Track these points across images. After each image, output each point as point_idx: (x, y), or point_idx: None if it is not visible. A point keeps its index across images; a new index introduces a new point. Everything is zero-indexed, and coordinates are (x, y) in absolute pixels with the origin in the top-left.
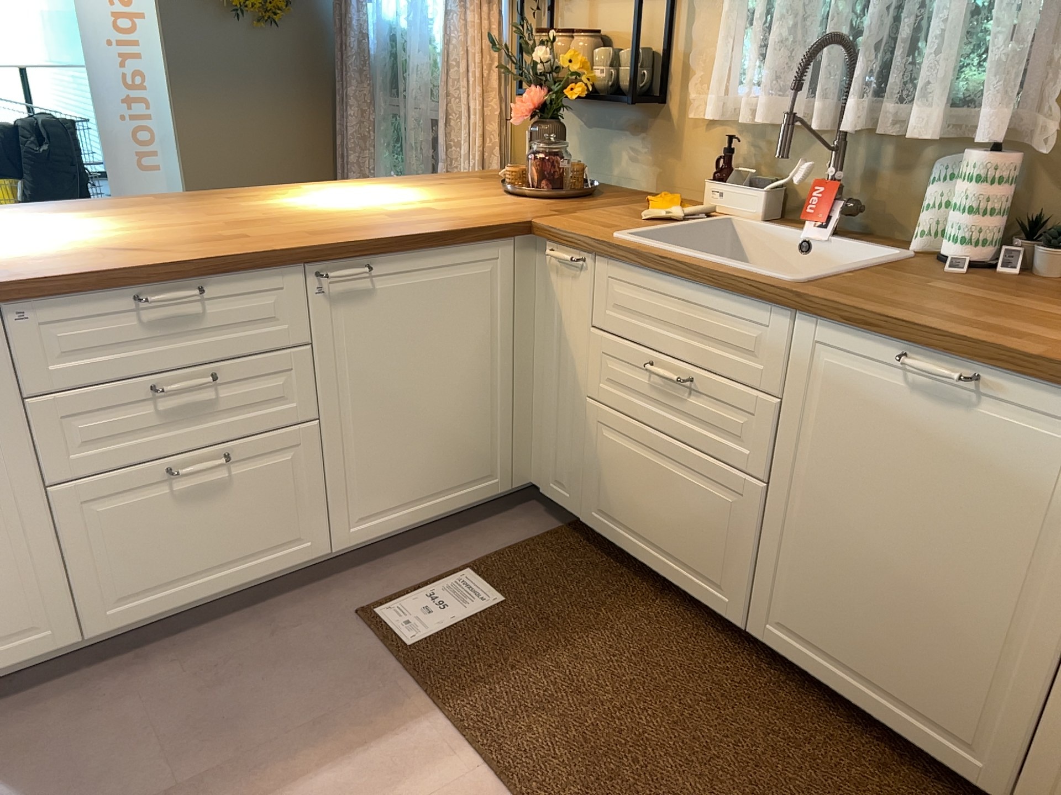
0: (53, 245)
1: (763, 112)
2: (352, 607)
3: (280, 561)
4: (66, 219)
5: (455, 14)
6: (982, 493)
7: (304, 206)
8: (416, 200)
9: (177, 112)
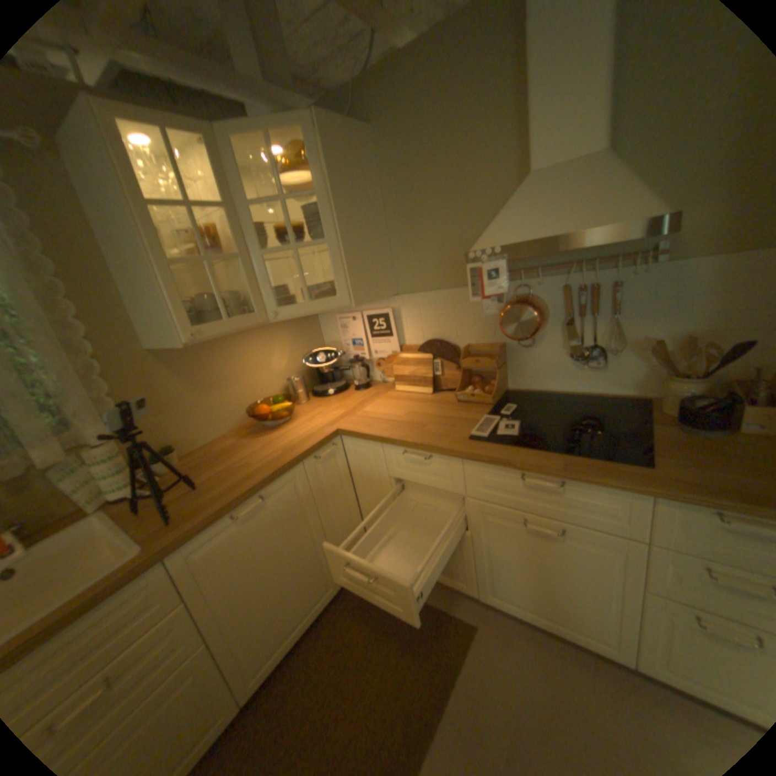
0: None
1: None
2: None
3: None
4: None
5: None
6: (284, 525)
7: None
8: None
9: None
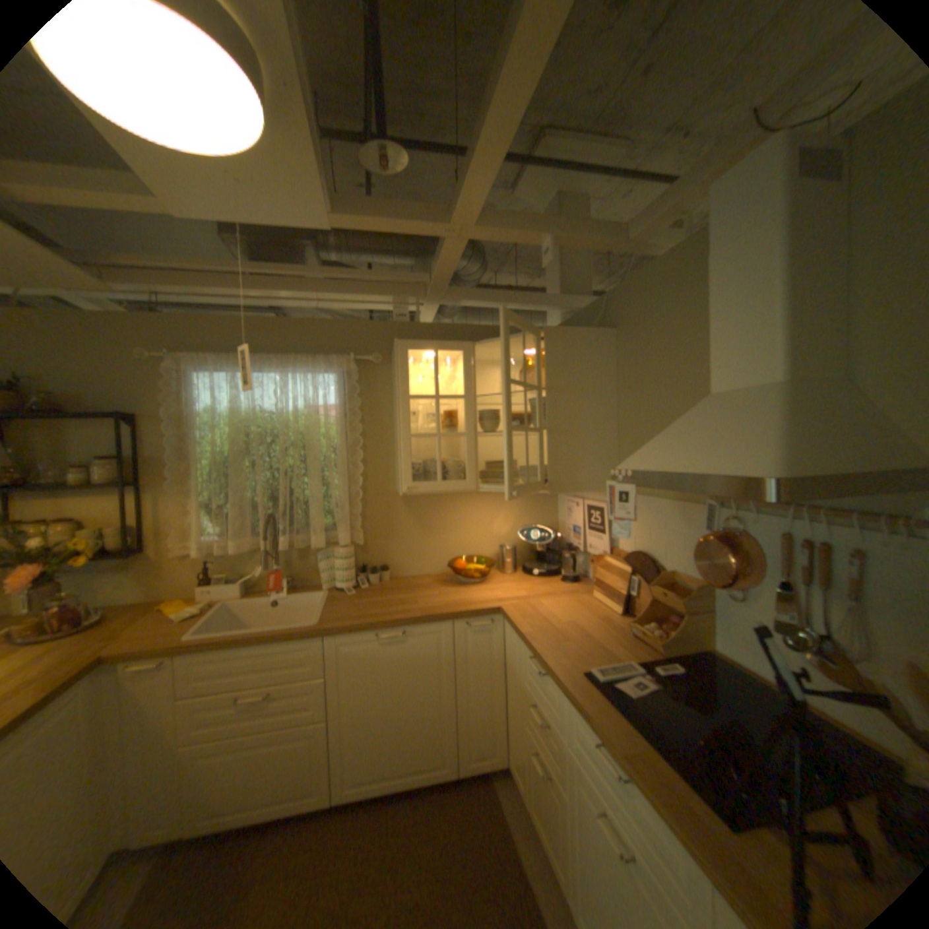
0: None
1: (234, 548)
2: None
3: None
4: None
5: None
6: (417, 670)
7: None
8: None
9: None
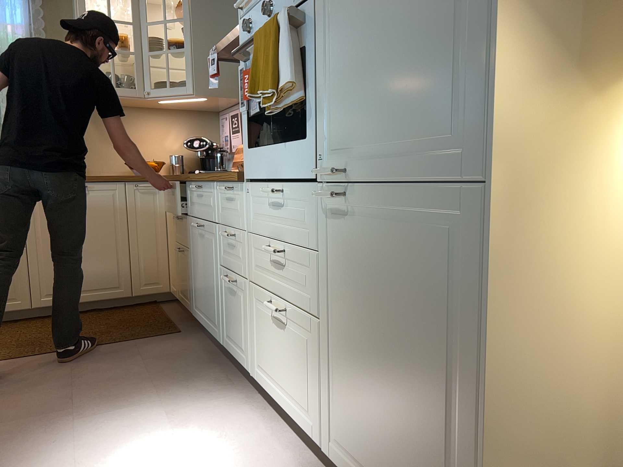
0: None
1: None
2: None
3: None
4: None
5: None
6: (97, 215)
7: None
8: None
9: None
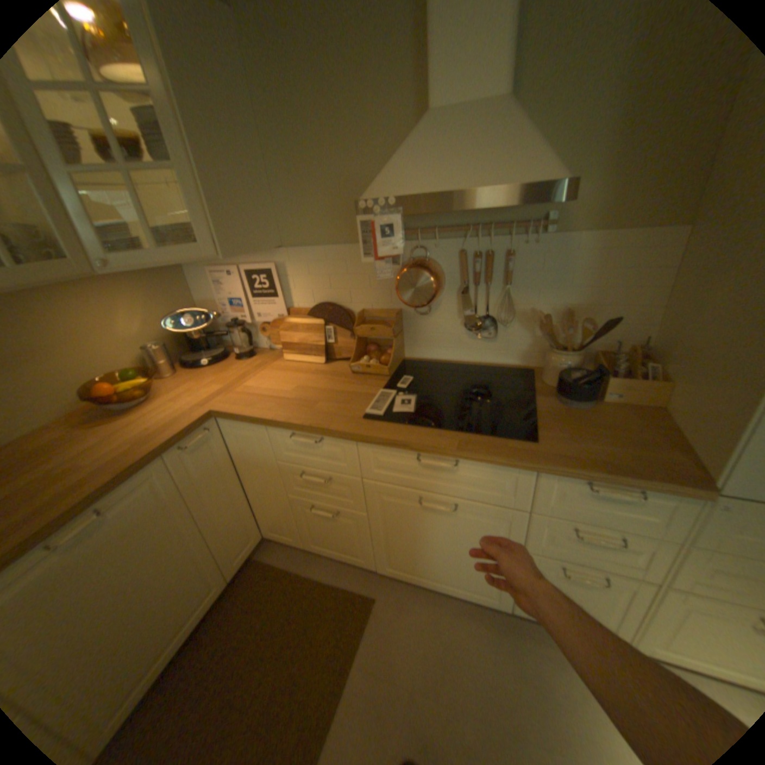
0: None
1: None
2: None
3: None
4: None
5: None
6: (140, 536)
7: None
8: None
9: None
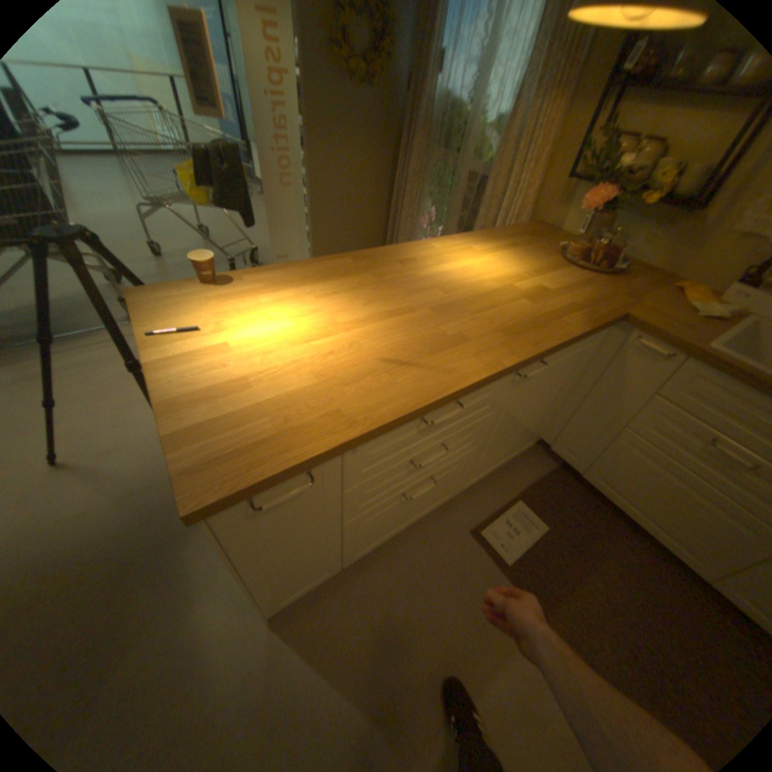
0: (337, 350)
1: None
2: (467, 529)
3: (434, 509)
4: (313, 294)
5: (526, 97)
6: None
7: (458, 277)
8: (523, 271)
9: (306, 148)
